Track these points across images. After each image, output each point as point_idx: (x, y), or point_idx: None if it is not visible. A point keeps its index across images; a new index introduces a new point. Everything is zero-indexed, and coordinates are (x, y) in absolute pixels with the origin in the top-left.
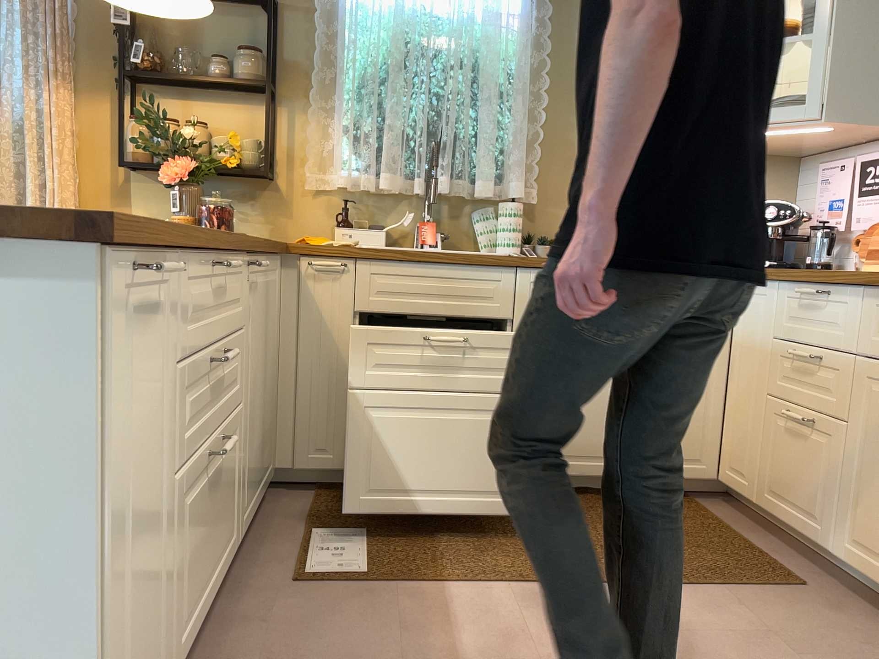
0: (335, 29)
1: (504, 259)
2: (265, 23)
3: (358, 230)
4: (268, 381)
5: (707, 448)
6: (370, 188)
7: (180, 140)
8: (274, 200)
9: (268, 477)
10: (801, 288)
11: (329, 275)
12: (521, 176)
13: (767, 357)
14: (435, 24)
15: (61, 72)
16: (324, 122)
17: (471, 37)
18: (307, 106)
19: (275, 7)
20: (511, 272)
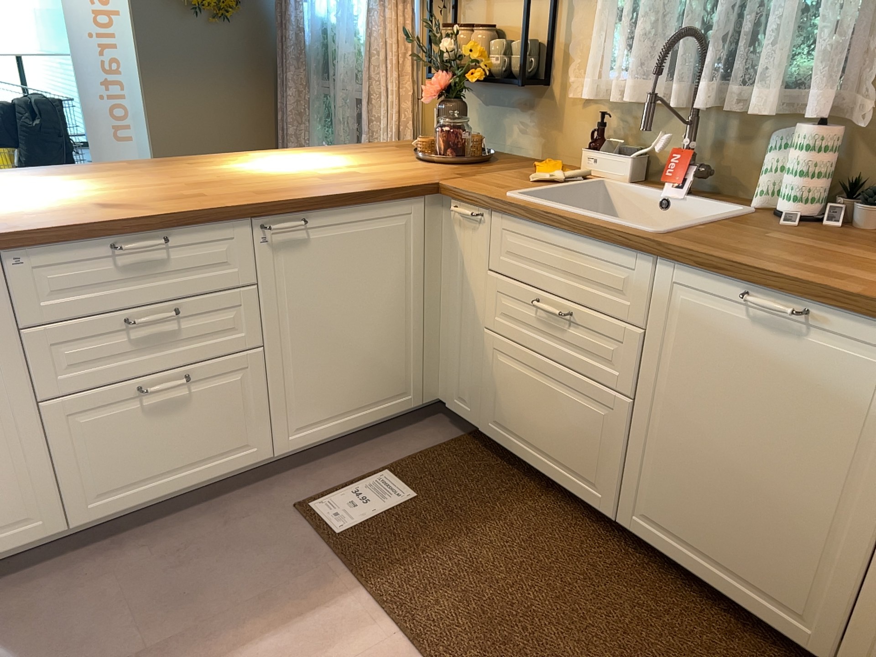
0: None
1: (634, 242)
2: None
3: (602, 156)
4: (382, 322)
5: None
6: (620, 101)
7: (438, 54)
8: (545, 110)
9: (395, 406)
10: None
11: (471, 223)
12: (835, 82)
13: None
14: None
15: None
16: (595, 10)
17: None
18: None
19: None
20: (647, 261)
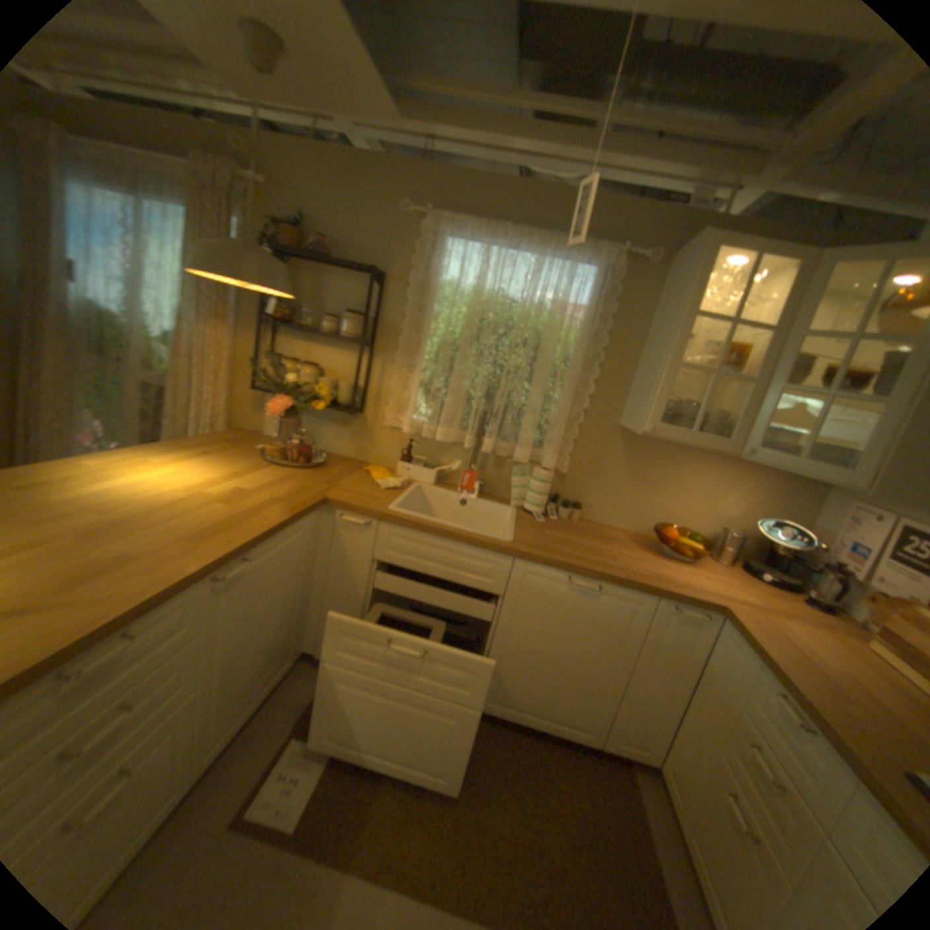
0: (424, 300)
1: (503, 550)
2: (371, 288)
3: (414, 467)
4: (281, 617)
5: (657, 743)
6: (429, 437)
7: (282, 382)
8: (359, 428)
9: (279, 678)
10: (786, 695)
11: (356, 528)
12: (555, 451)
13: (732, 719)
14: (508, 306)
15: (214, 312)
16: (404, 375)
17: (536, 324)
18: (394, 360)
19: (373, 280)
20: (508, 560)
